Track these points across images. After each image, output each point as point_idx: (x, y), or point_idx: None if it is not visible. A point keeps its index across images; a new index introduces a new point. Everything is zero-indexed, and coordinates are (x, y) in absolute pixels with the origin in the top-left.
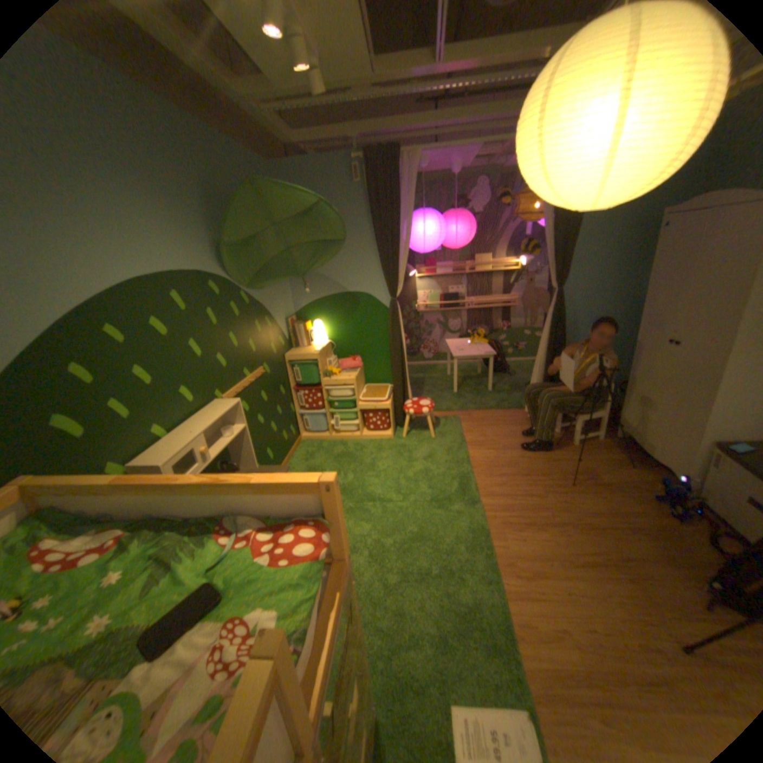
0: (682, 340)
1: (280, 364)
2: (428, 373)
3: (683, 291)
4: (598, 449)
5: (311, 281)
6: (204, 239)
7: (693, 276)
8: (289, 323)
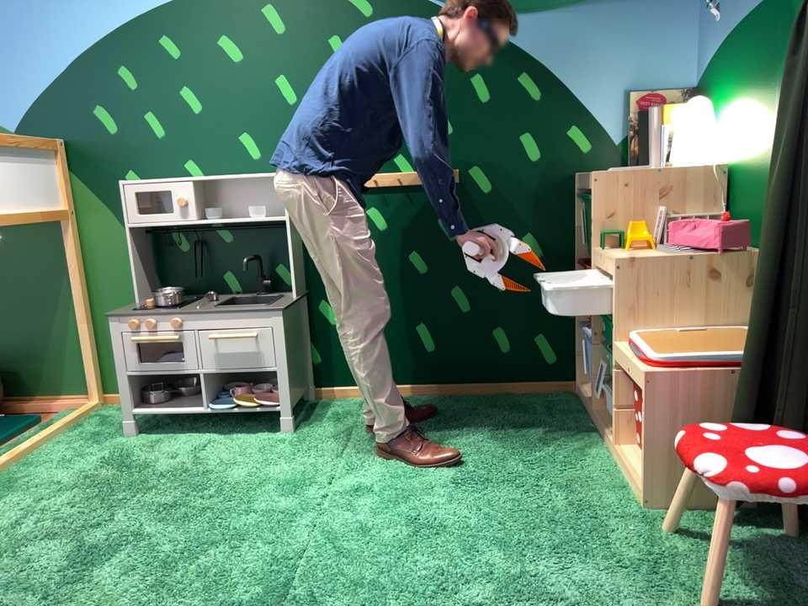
0: None
1: (549, 186)
2: None
3: None
4: None
5: None
6: None
7: None
8: (630, 101)
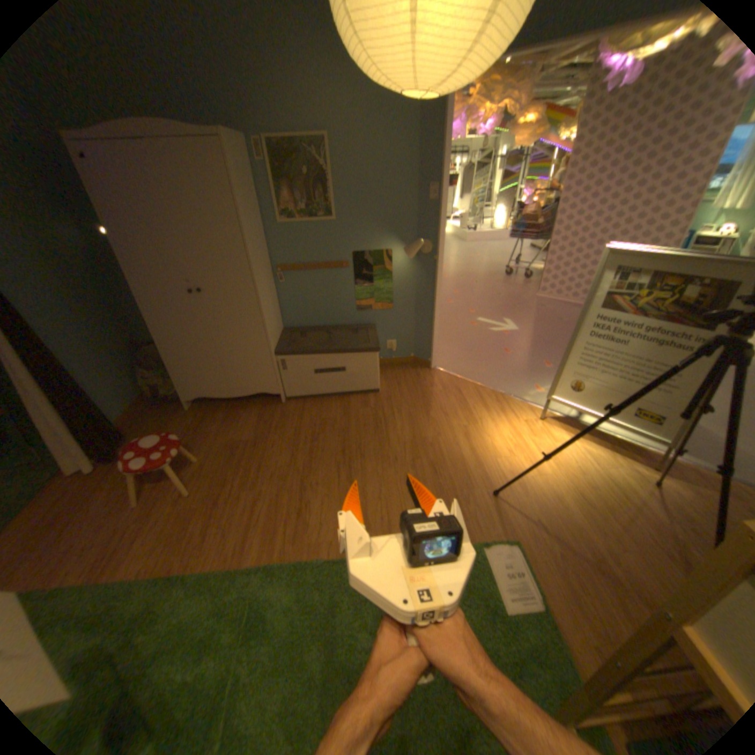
0: (194, 286)
1: None
2: None
3: (170, 236)
4: (197, 429)
5: None
6: None
7: (170, 217)
8: None
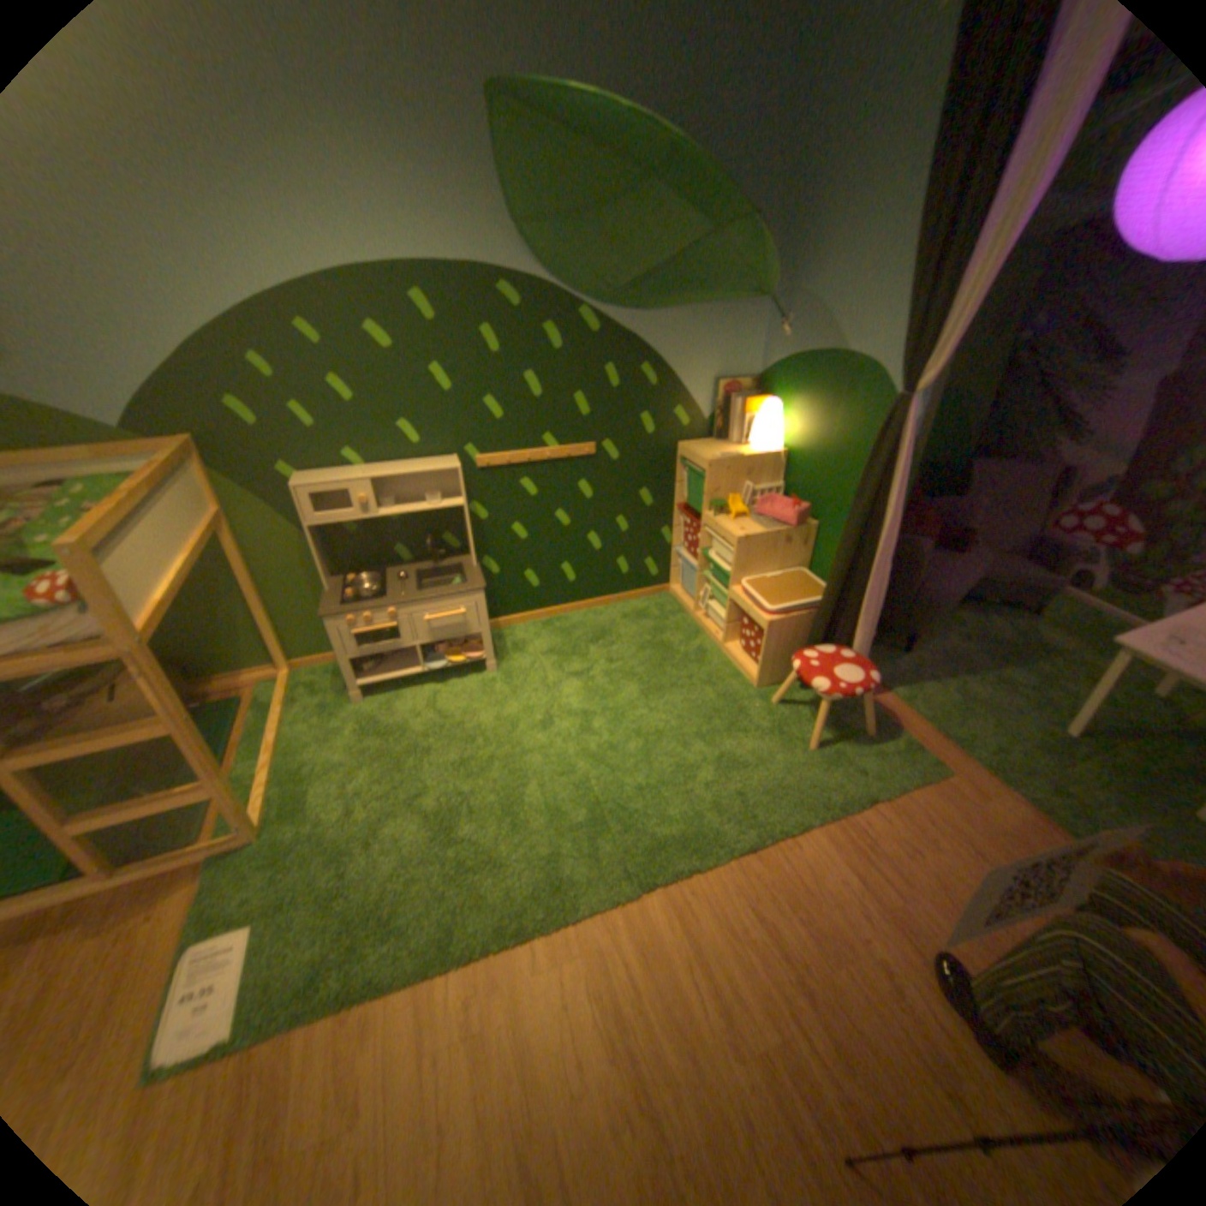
0: None
1: (658, 454)
2: (1110, 654)
3: None
4: None
5: (799, 309)
6: (508, 208)
7: None
8: (719, 389)
